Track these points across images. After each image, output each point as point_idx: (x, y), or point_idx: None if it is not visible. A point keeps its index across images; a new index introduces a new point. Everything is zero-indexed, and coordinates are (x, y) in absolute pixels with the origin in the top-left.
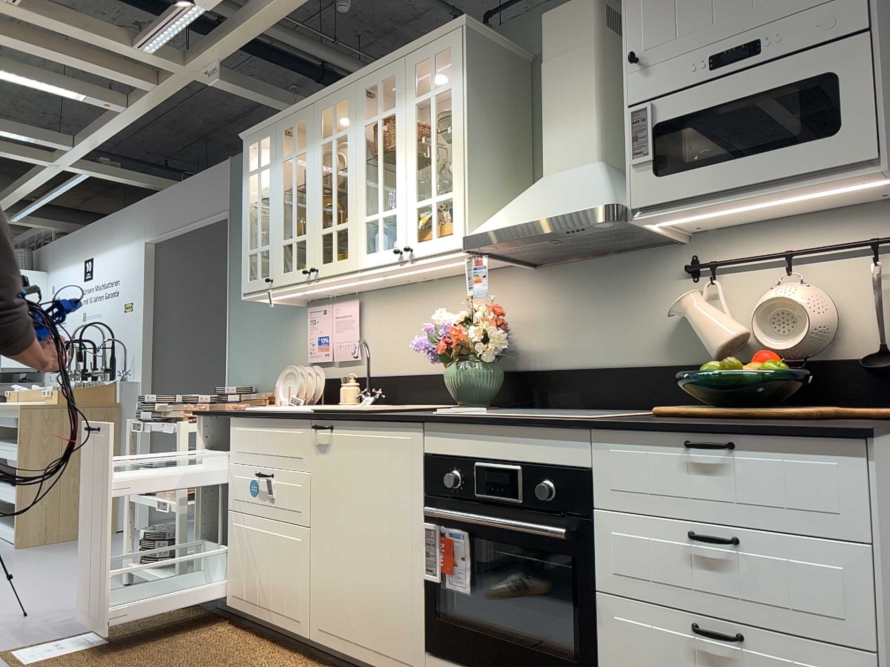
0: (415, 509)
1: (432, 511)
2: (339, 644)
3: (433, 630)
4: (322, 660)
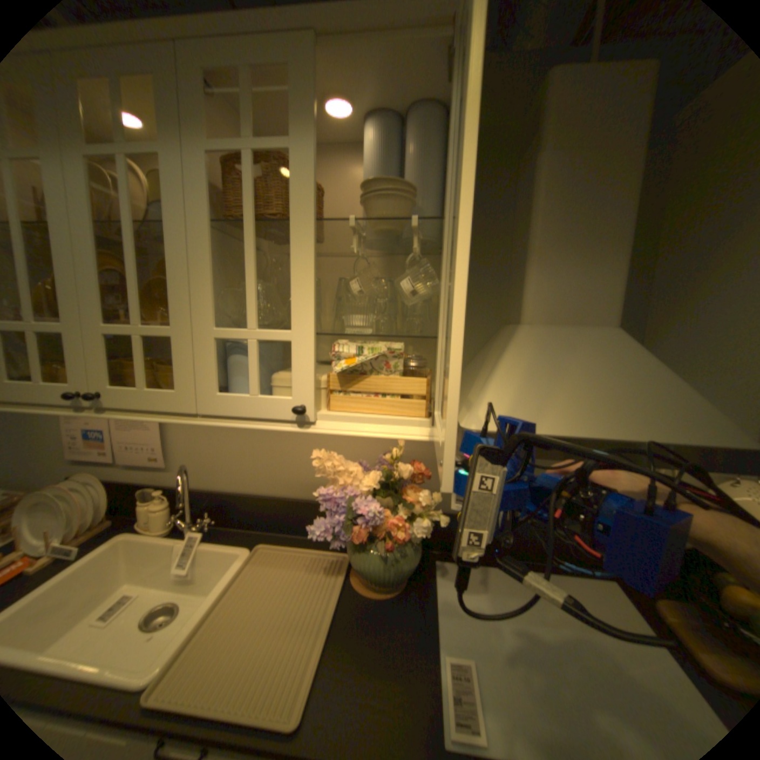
0: None
1: None
2: None
3: None
4: None
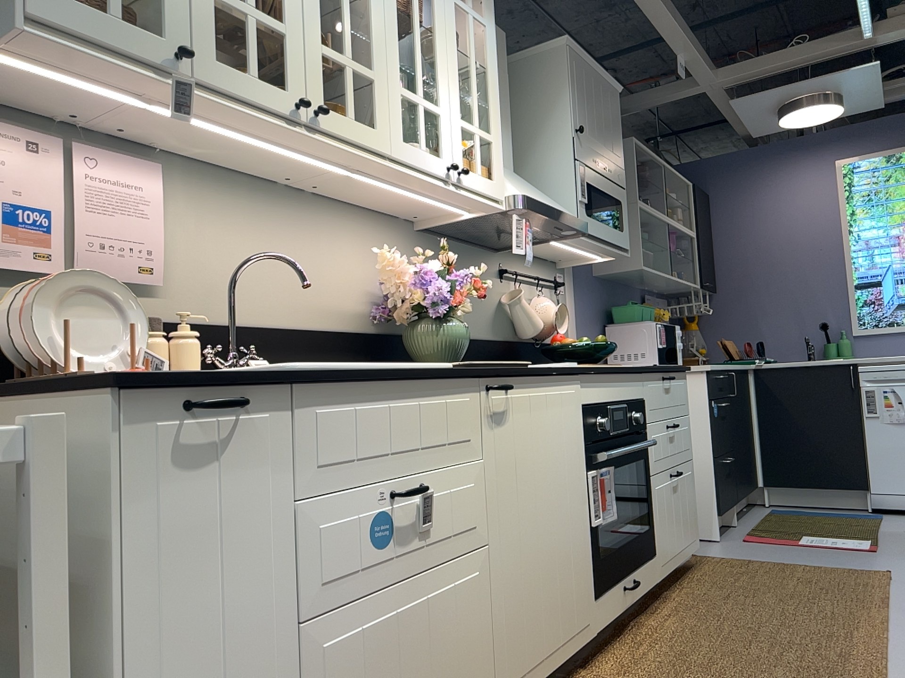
0: (582, 462)
1: (591, 459)
2: None
3: (598, 572)
4: None
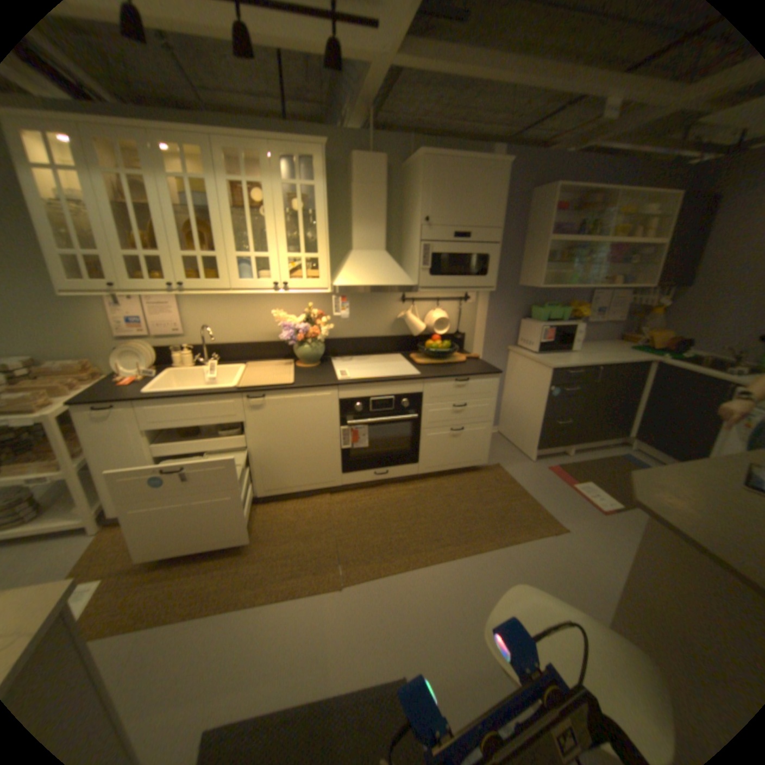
0: (334, 424)
1: (344, 423)
2: (282, 493)
3: (346, 466)
4: (259, 504)
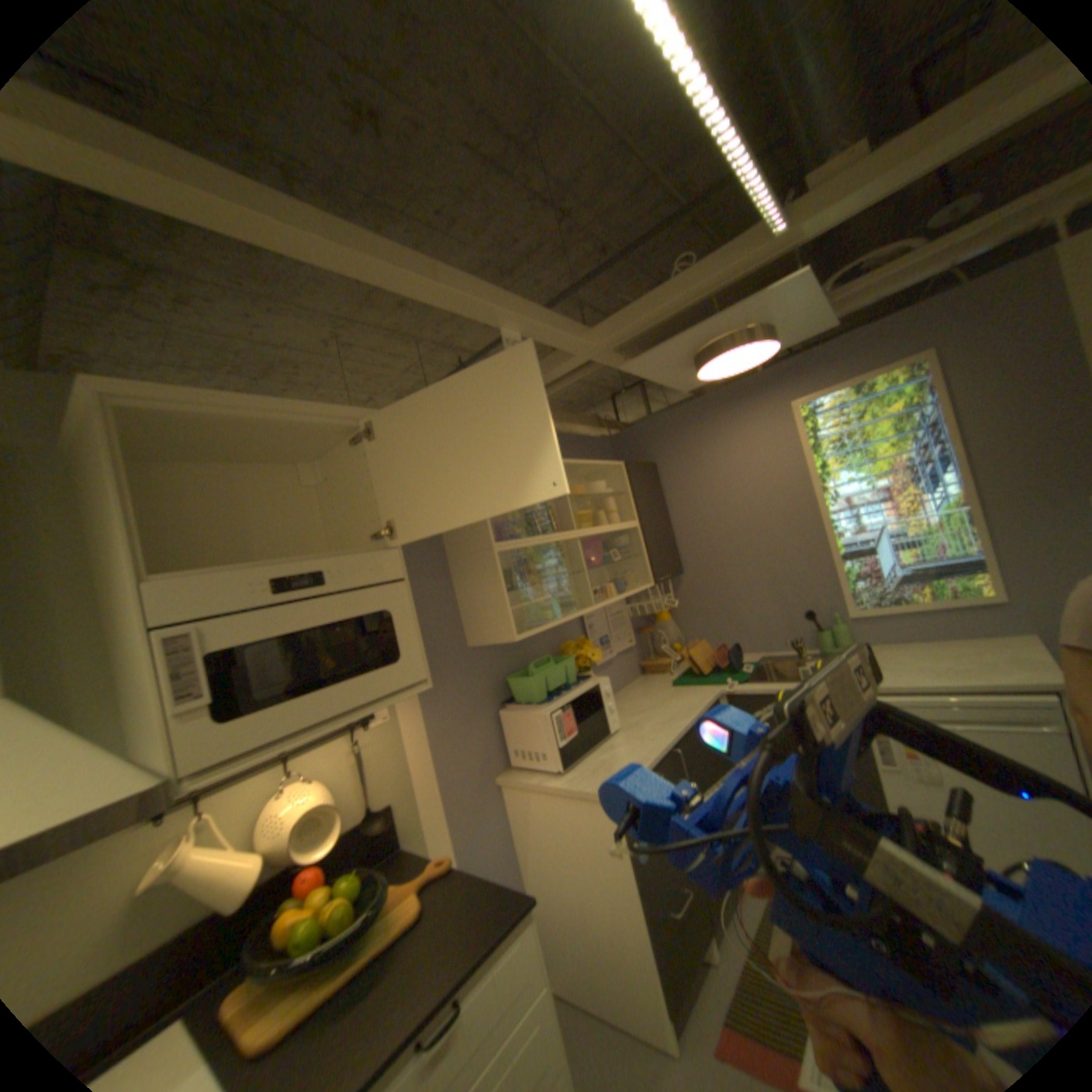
0: None
1: None
2: None
3: None
4: None
